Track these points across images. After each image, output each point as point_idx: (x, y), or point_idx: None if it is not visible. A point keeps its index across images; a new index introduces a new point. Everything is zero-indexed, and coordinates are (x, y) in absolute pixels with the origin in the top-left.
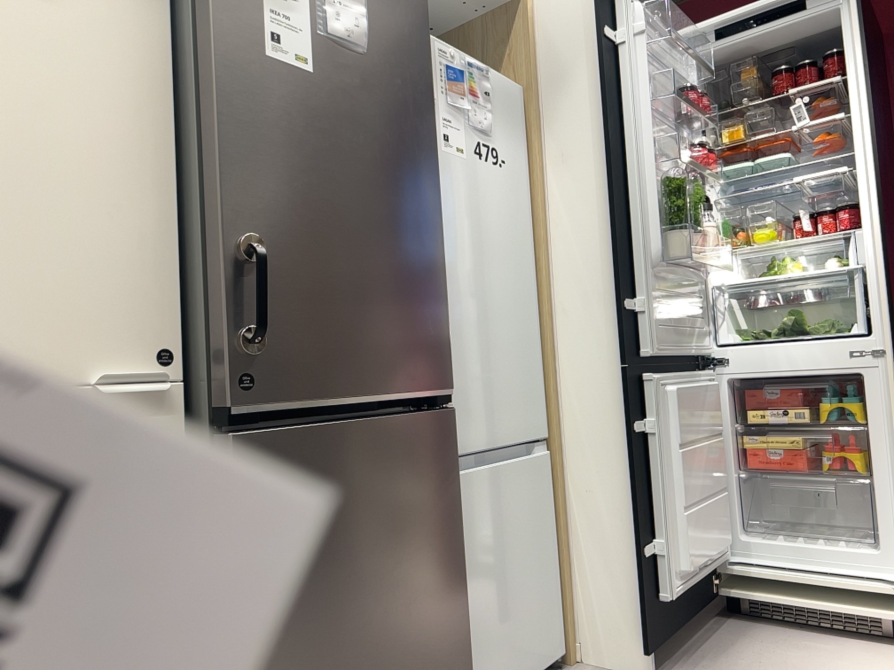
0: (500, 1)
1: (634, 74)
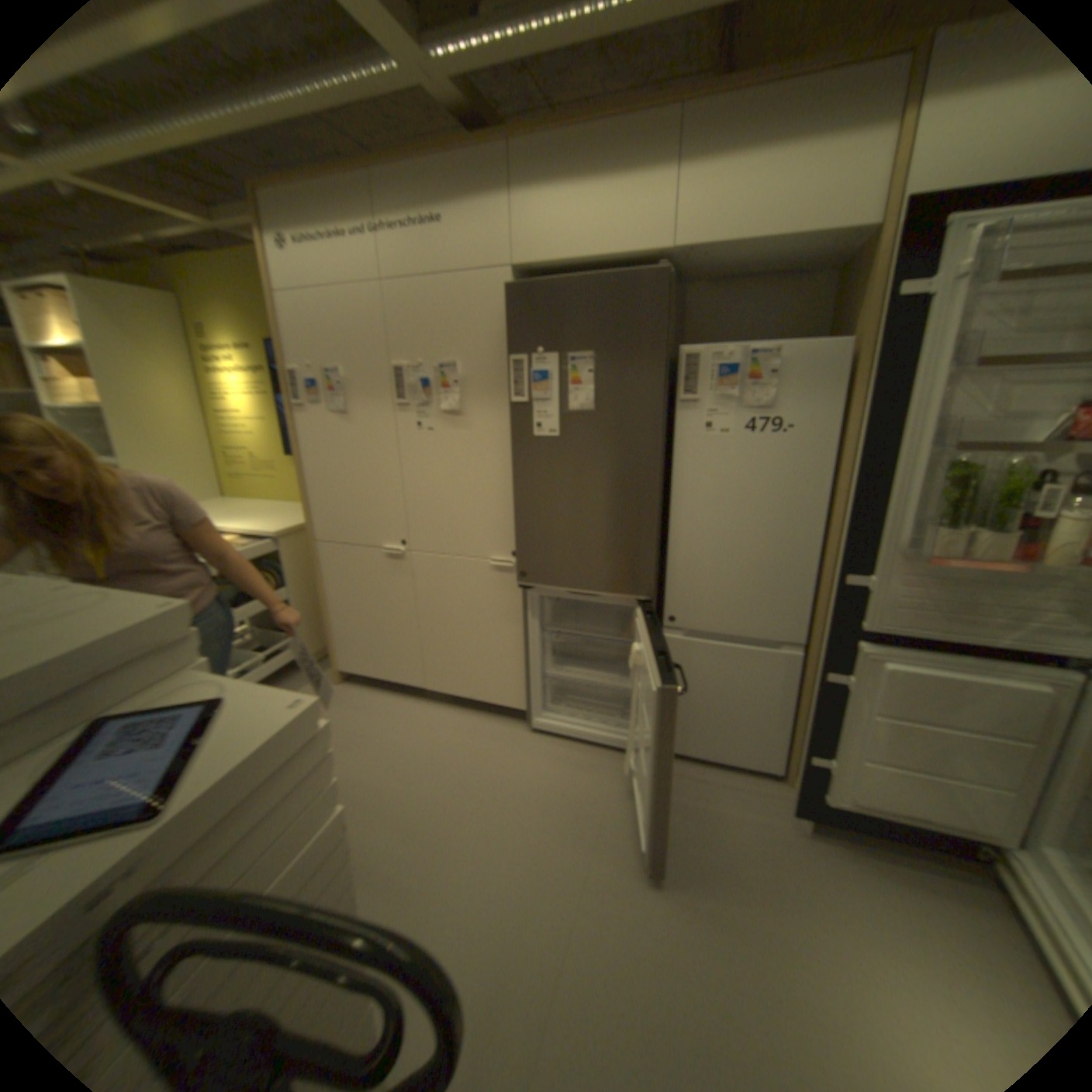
0: (867, 231)
1: (939, 335)
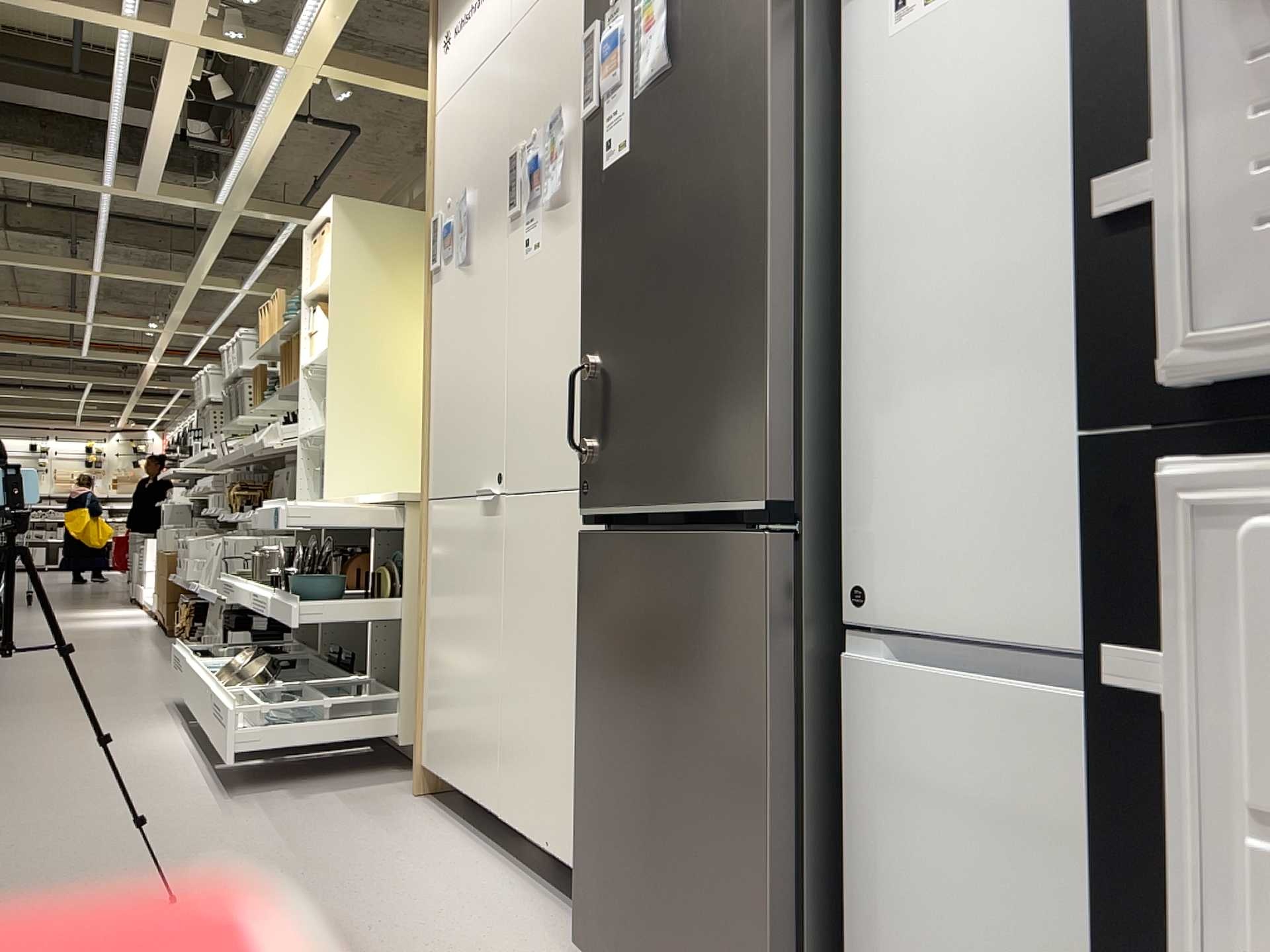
0: None
1: None
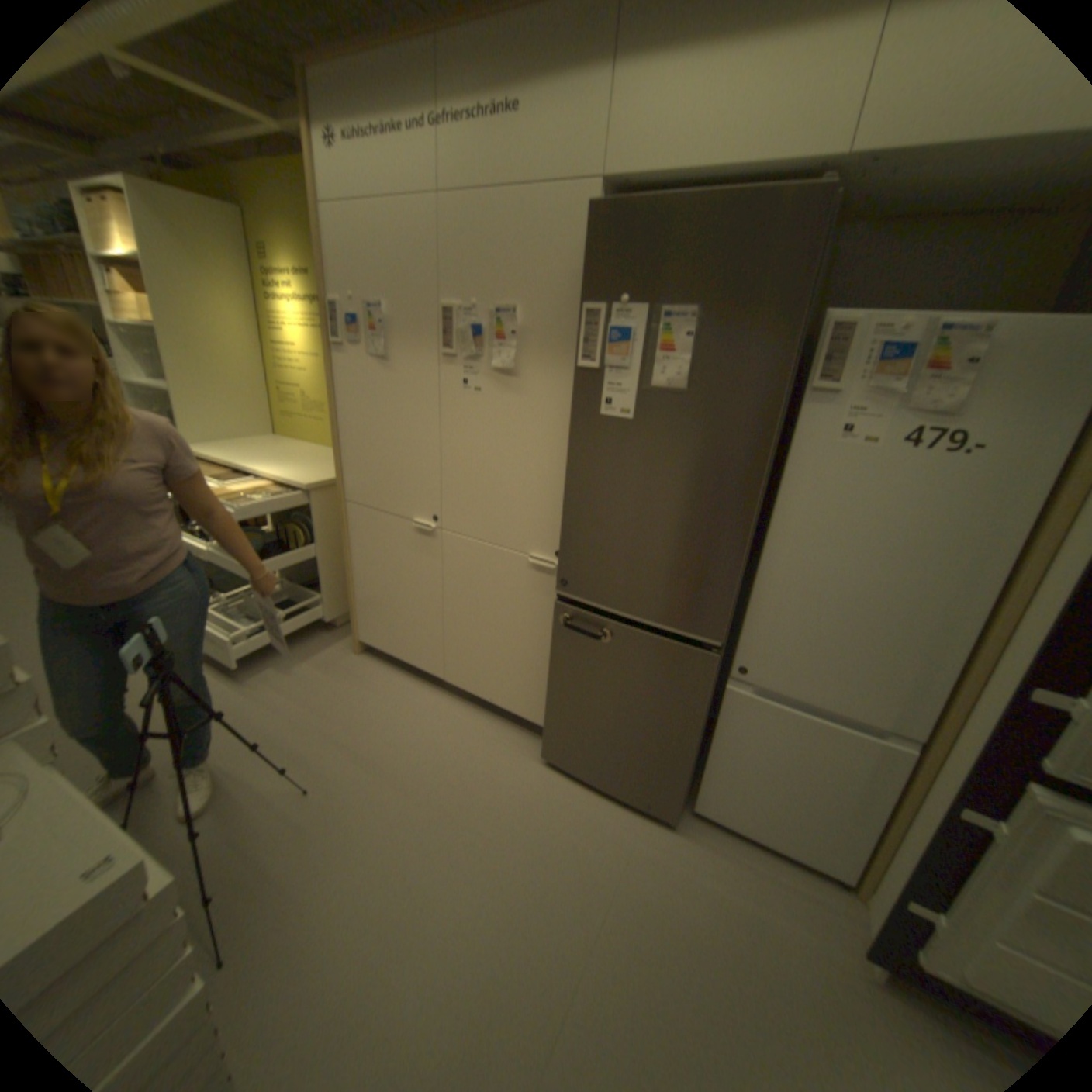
0: None
1: None
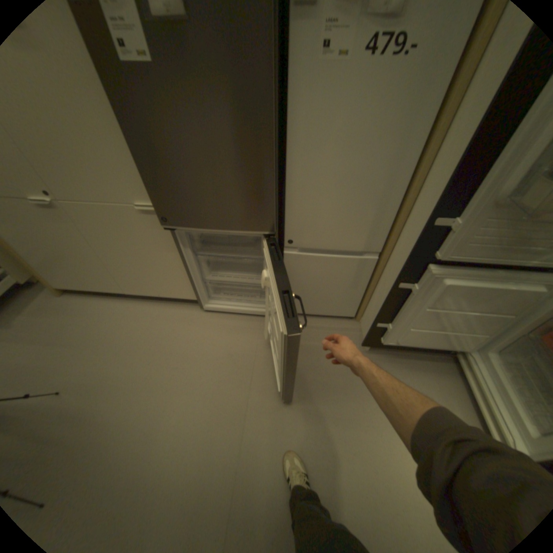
0: None
1: None
